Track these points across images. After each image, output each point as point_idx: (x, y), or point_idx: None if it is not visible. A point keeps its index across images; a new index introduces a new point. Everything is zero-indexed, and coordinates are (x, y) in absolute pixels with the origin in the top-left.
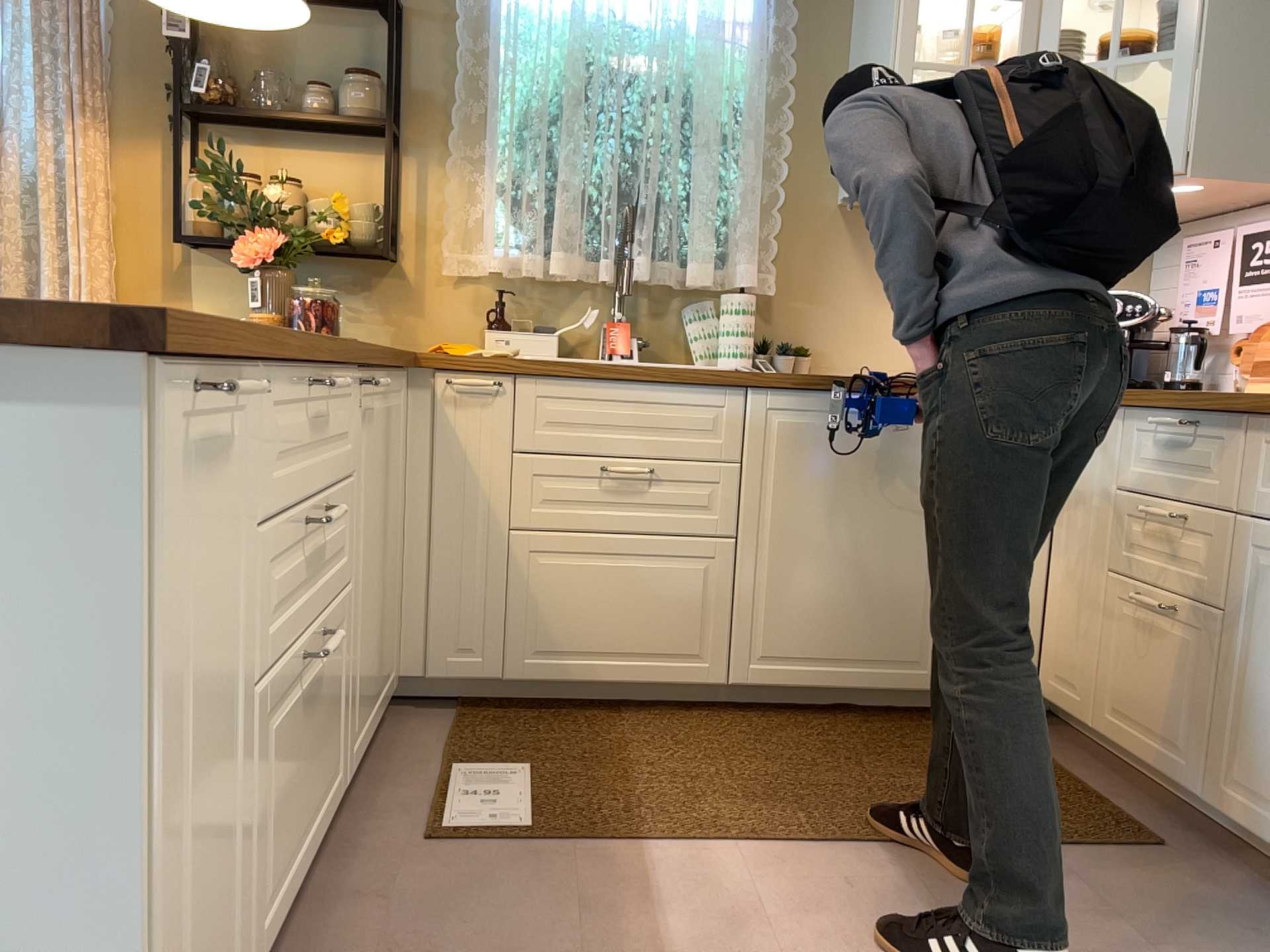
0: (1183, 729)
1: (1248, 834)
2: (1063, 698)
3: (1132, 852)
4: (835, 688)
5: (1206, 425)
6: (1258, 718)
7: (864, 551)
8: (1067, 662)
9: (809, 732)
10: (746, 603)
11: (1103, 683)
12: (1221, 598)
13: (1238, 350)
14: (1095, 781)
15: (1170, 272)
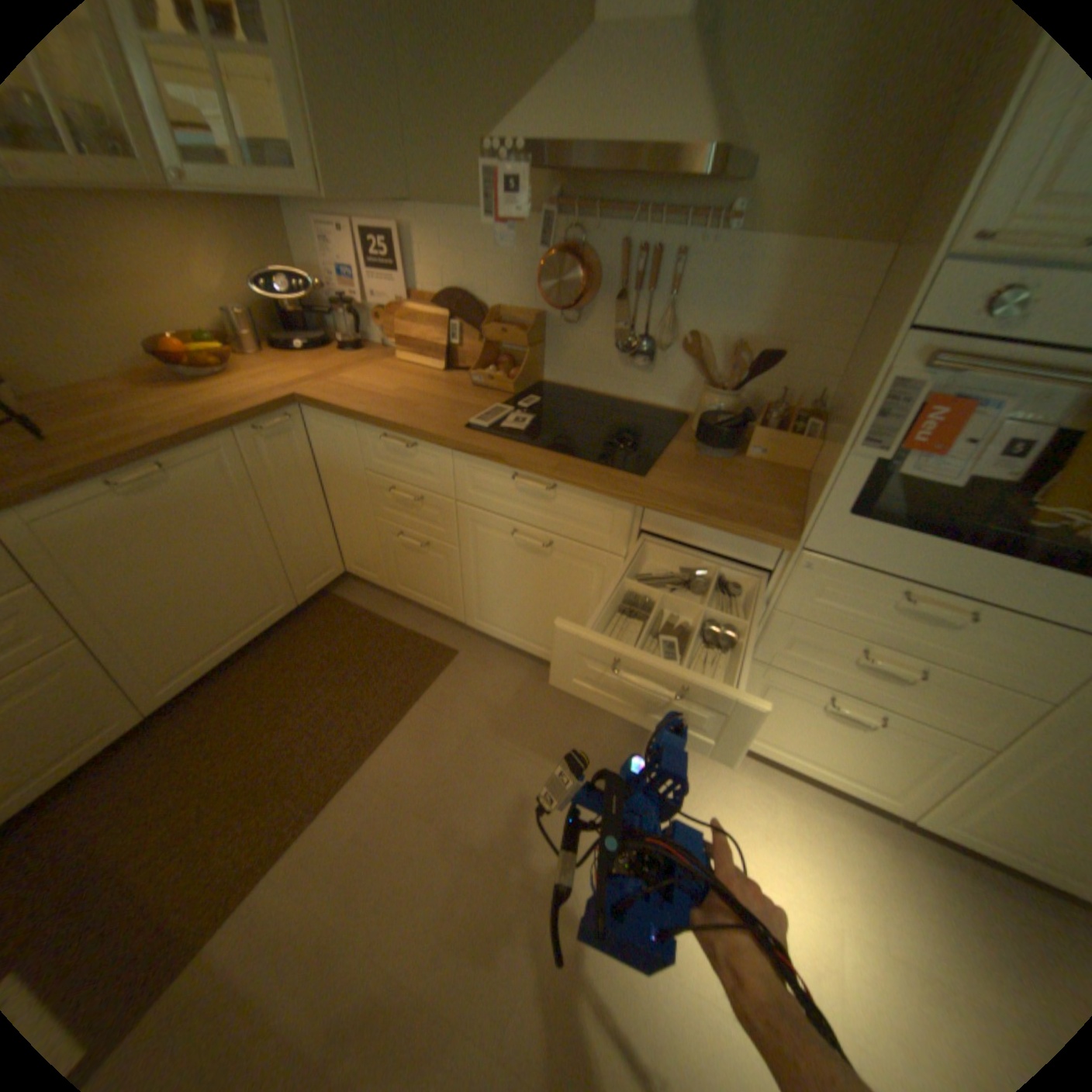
0: (446, 594)
1: (491, 635)
2: (364, 575)
3: (448, 667)
4: (229, 657)
5: (420, 445)
6: (488, 594)
7: (202, 574)
8: (360, 558)
9: (230, 699)
10: (122, 668)
11: (390, 570)
12: (454, 540)
13: (374, 315)
14: (403, 617)
15: (300, 235)
